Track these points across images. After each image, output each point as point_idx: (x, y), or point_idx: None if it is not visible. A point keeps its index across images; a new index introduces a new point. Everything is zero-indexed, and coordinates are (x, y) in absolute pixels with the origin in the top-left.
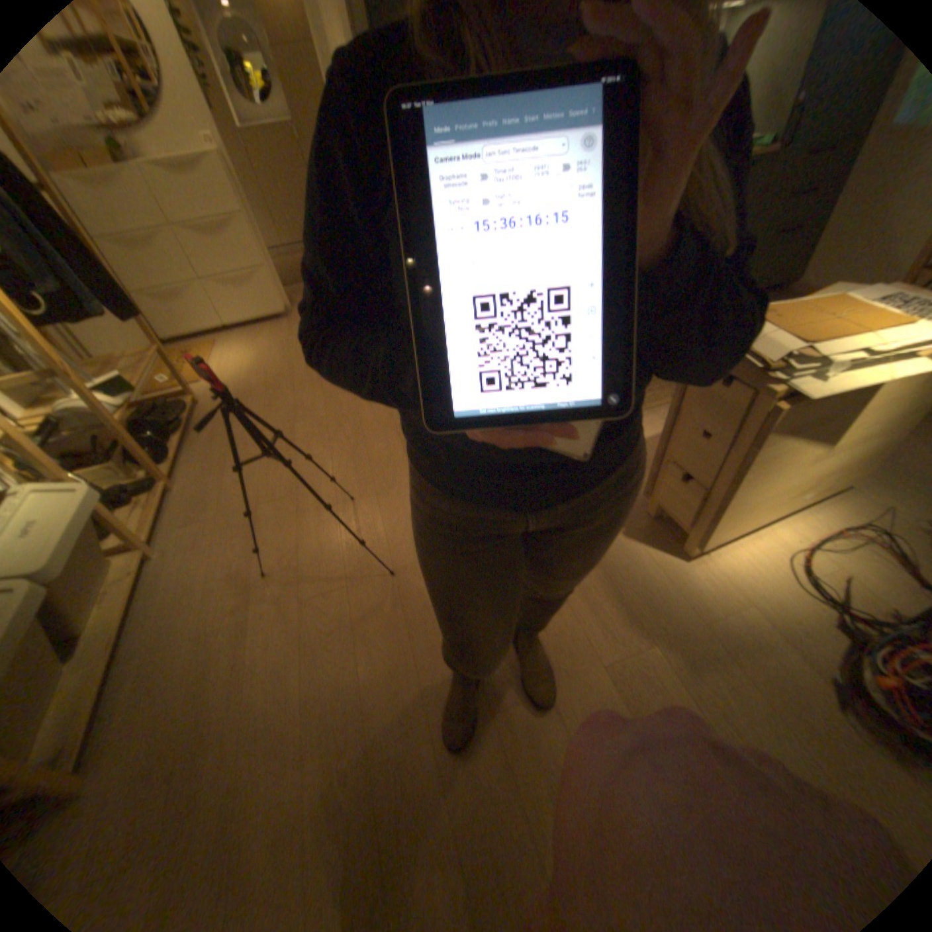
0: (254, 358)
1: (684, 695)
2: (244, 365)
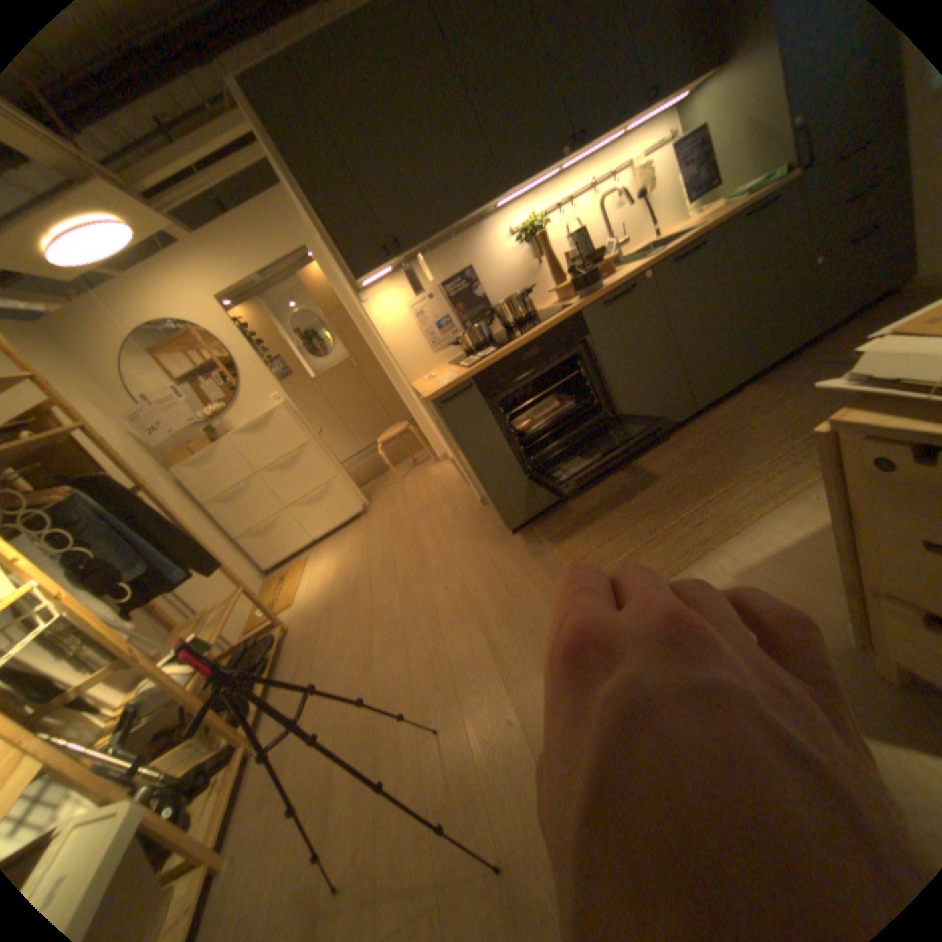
0: (337, 564)
1: None
2: (329, 574)
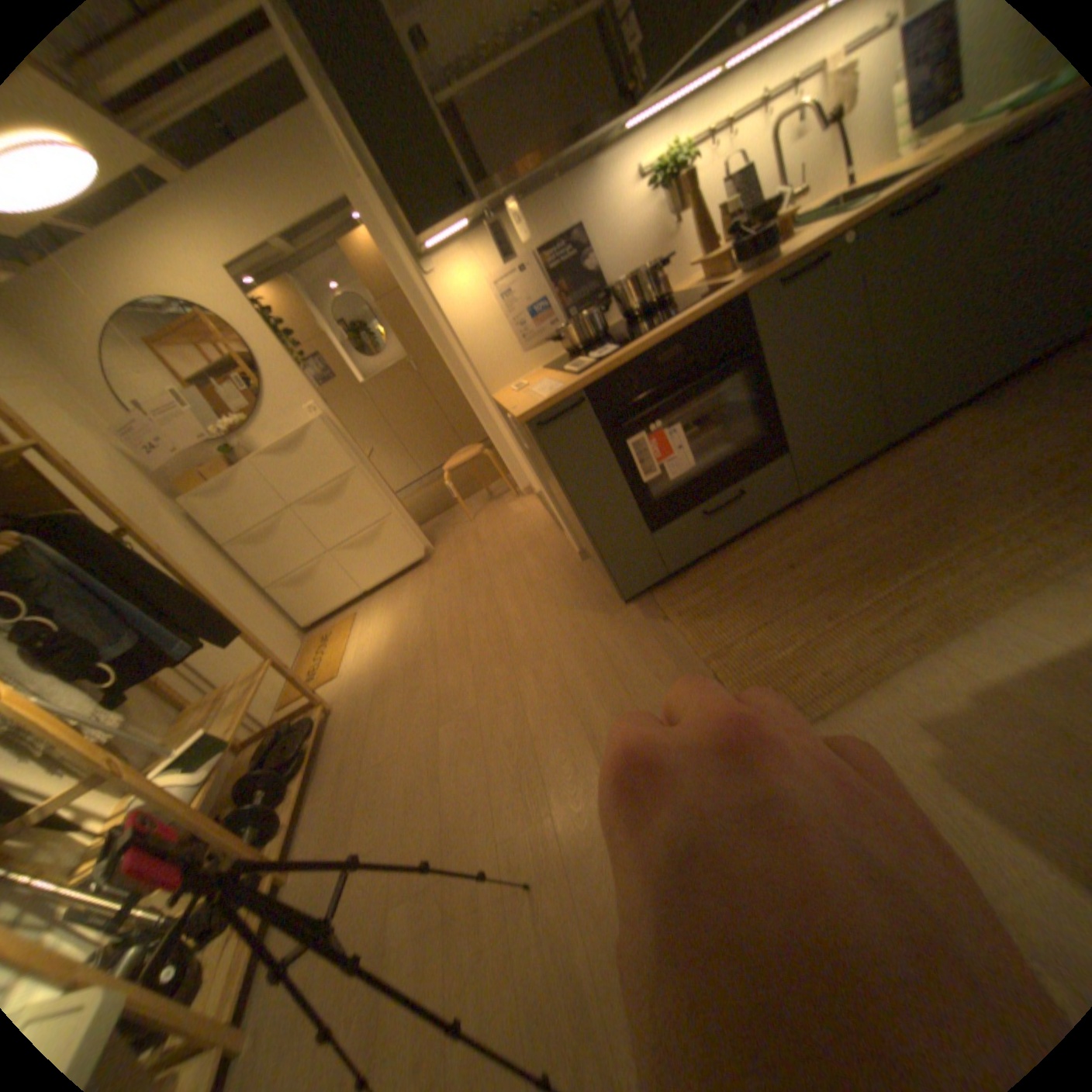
0: (394, 626)
1: None
2: (383, 640)
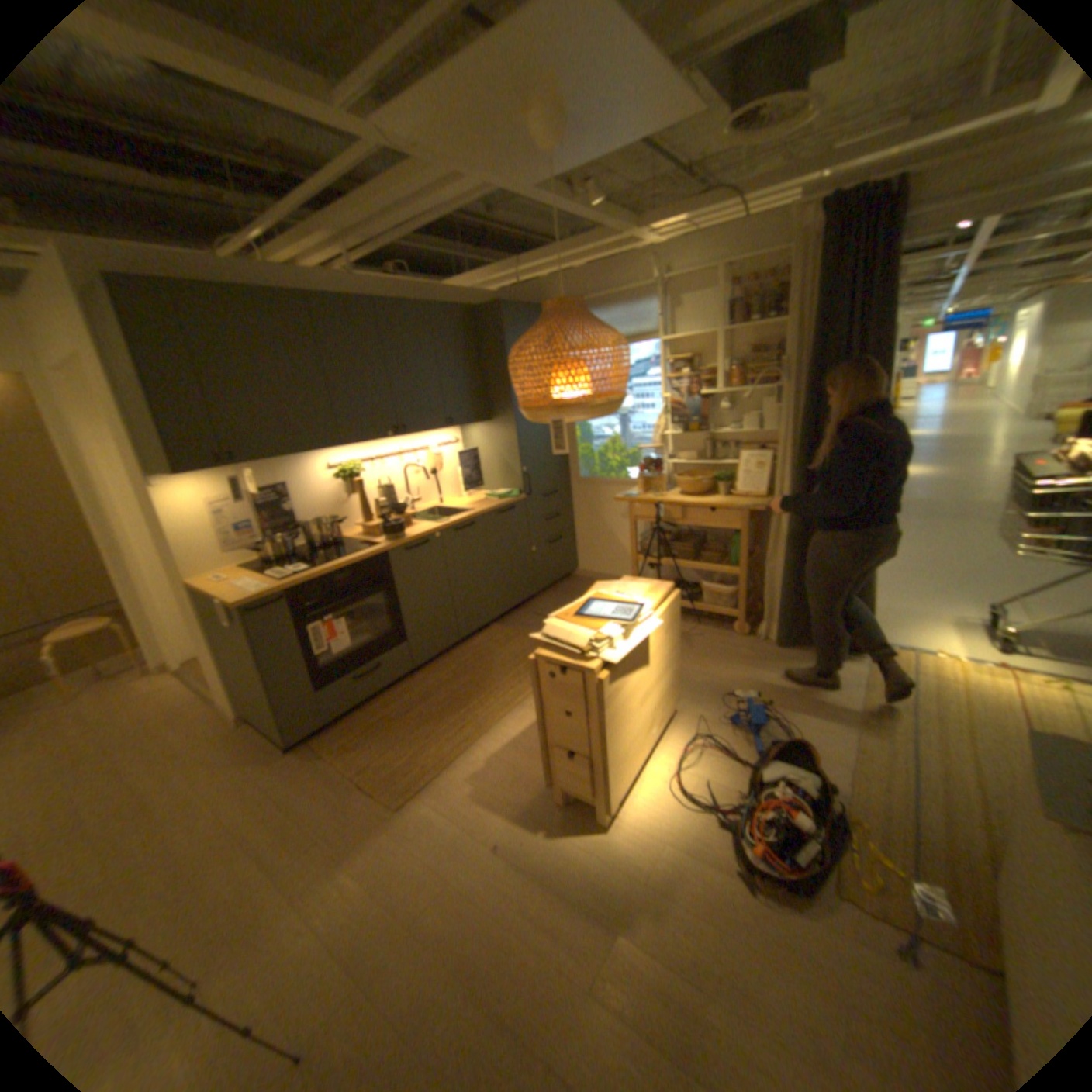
0: None
1: (659, 968)
2: None
